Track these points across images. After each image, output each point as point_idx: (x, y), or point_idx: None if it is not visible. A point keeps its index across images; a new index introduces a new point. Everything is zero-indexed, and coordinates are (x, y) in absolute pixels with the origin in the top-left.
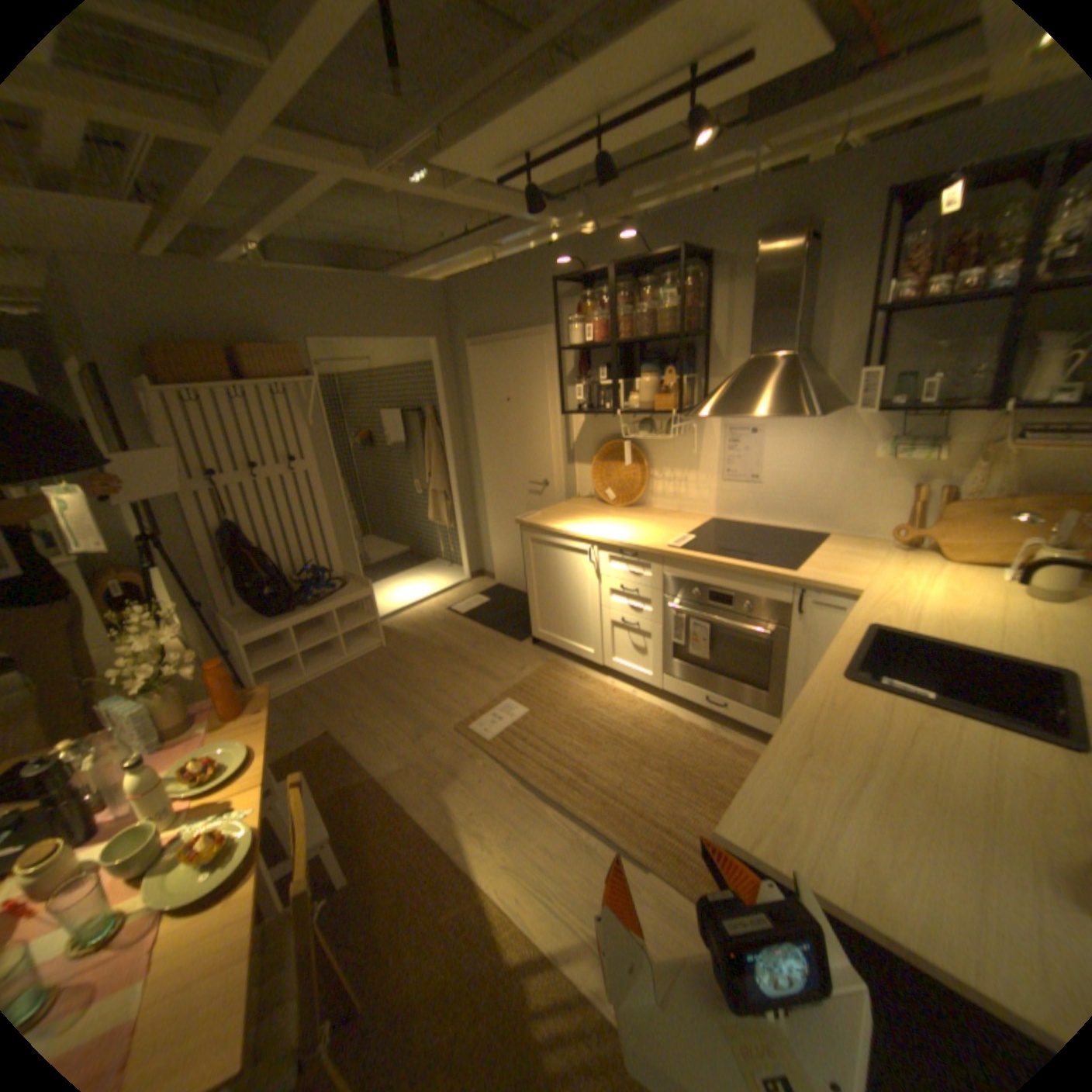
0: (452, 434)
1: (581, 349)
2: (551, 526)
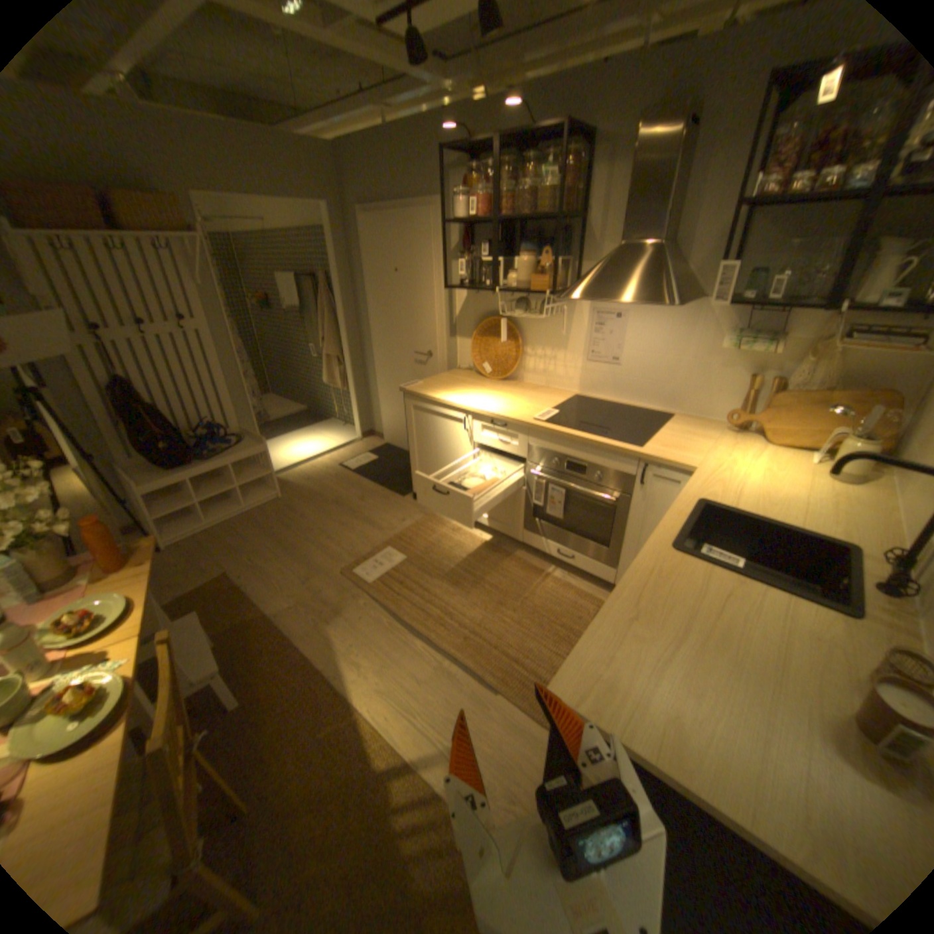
0: (343, 301)
1: (465, 224)
2: (431, 396)
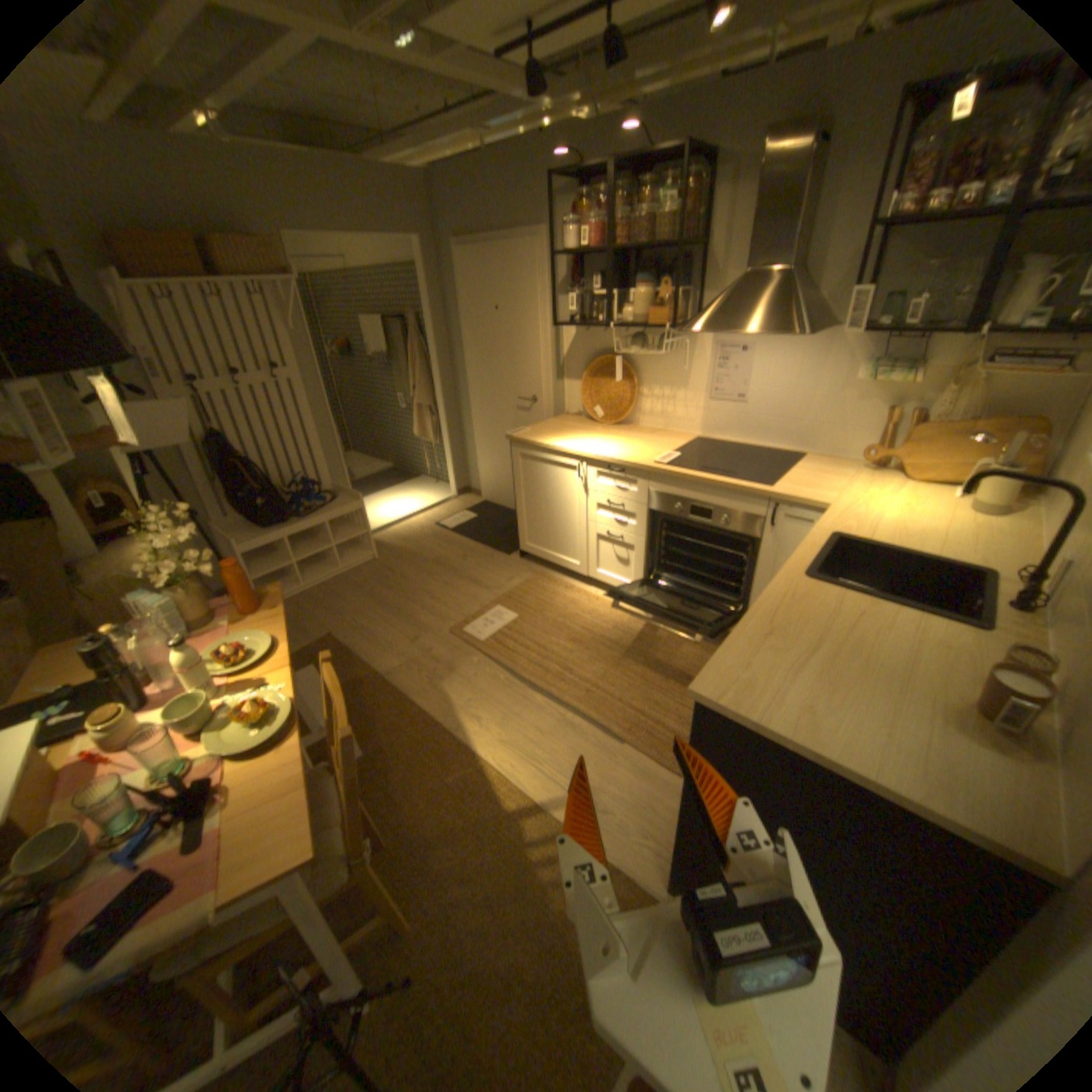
0: (435, 345)
1: (574, 256)
2: (540, 443)
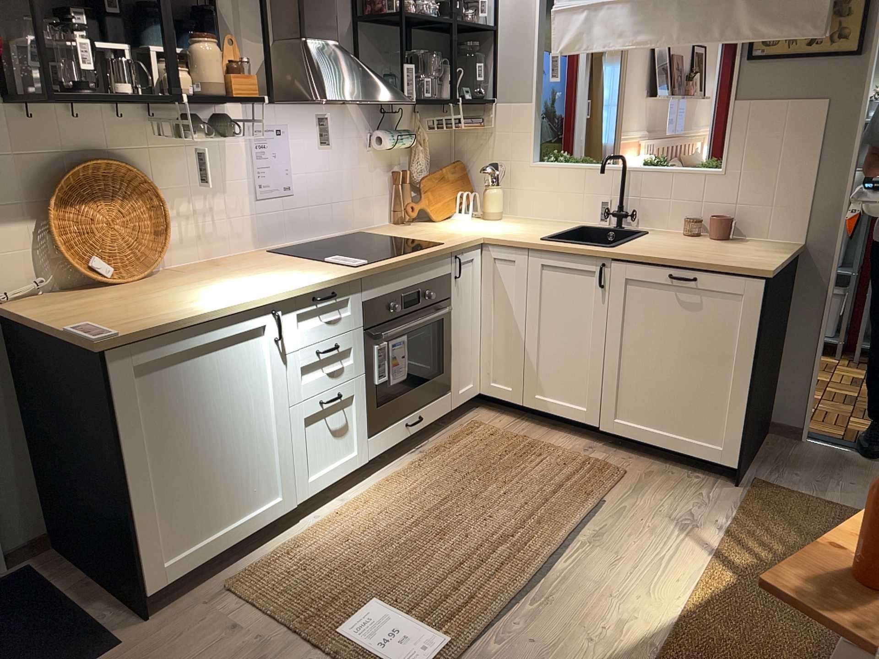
0: None
1: None
2: (191, 315)
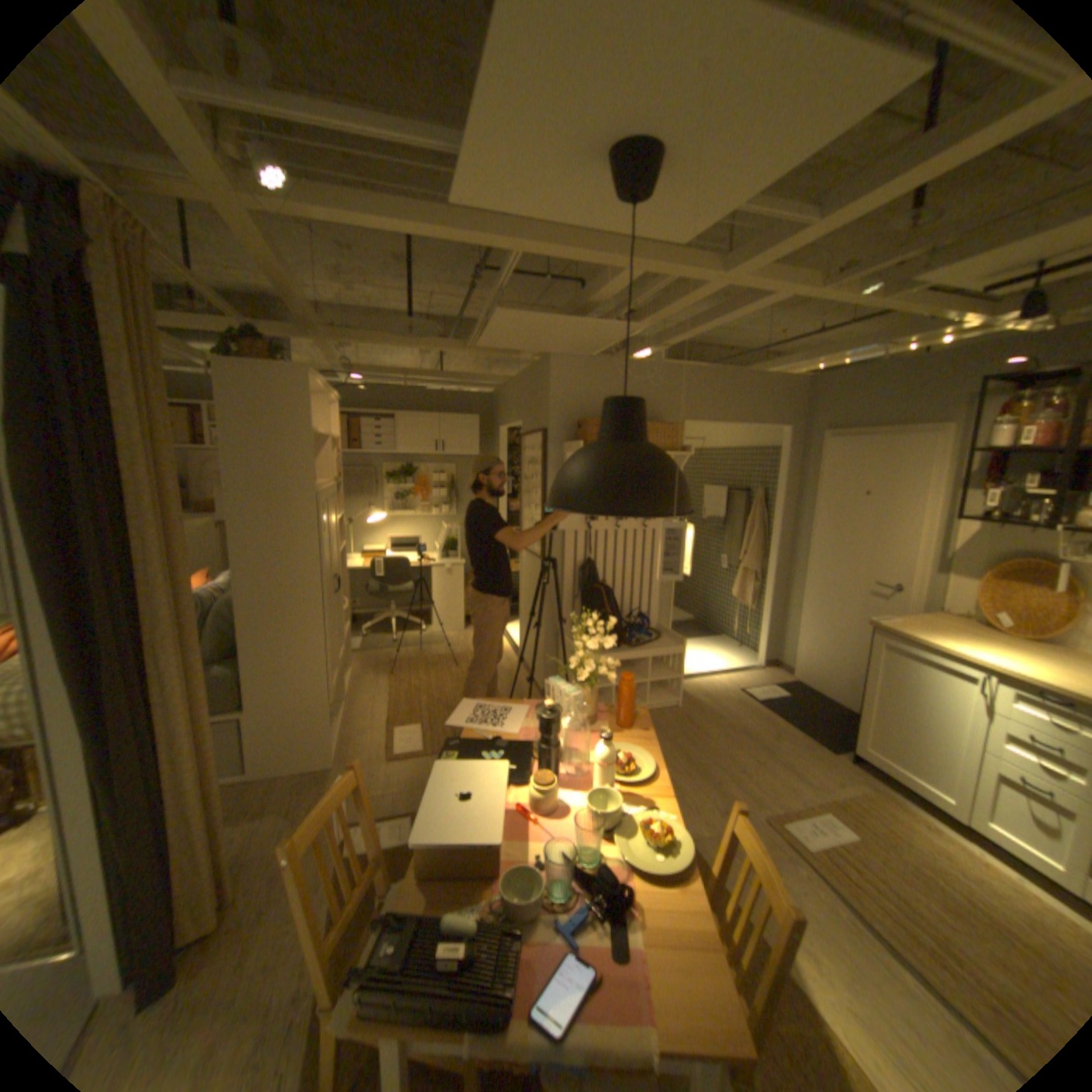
0: (780, 517)
1: (997, 451)
2: (924, 639)
